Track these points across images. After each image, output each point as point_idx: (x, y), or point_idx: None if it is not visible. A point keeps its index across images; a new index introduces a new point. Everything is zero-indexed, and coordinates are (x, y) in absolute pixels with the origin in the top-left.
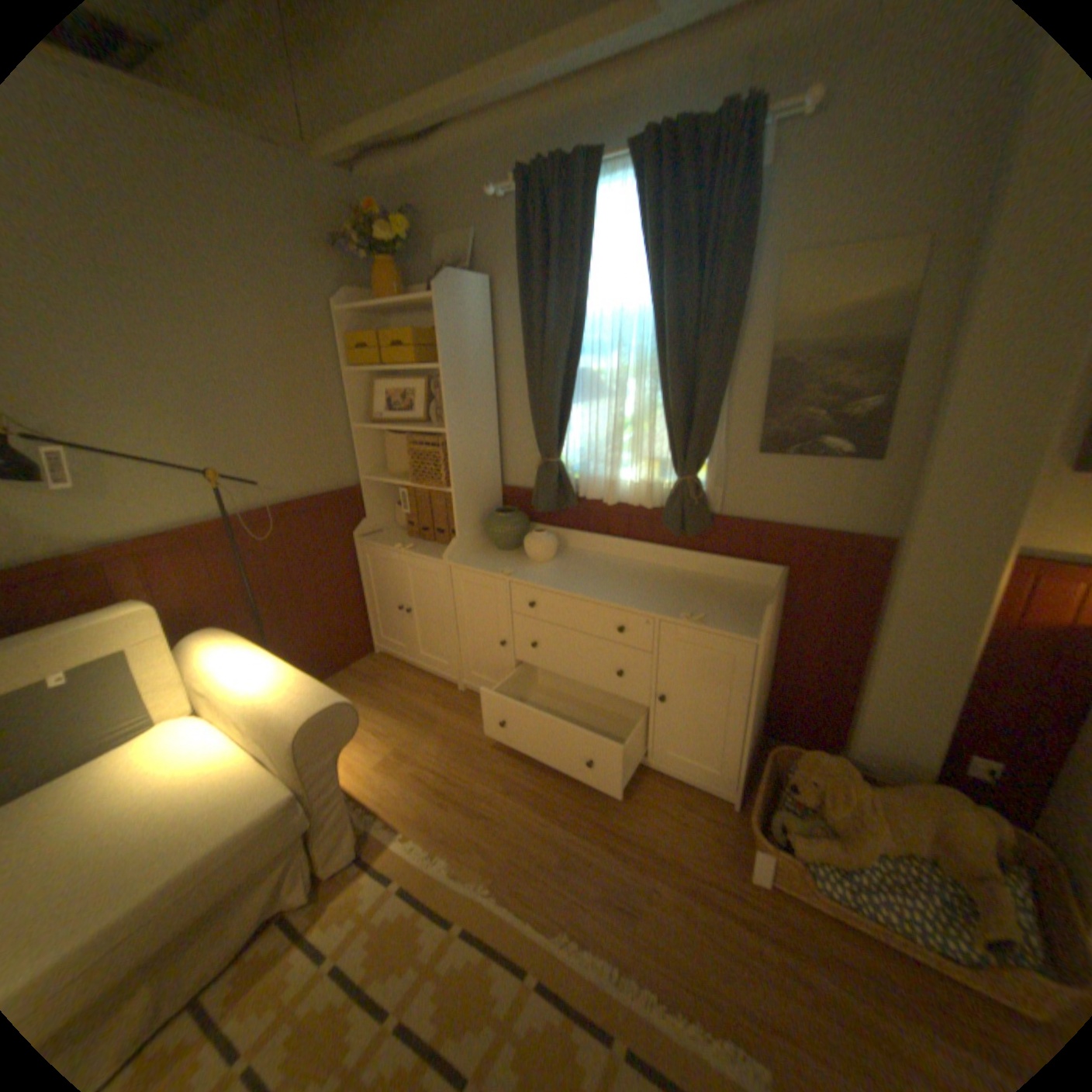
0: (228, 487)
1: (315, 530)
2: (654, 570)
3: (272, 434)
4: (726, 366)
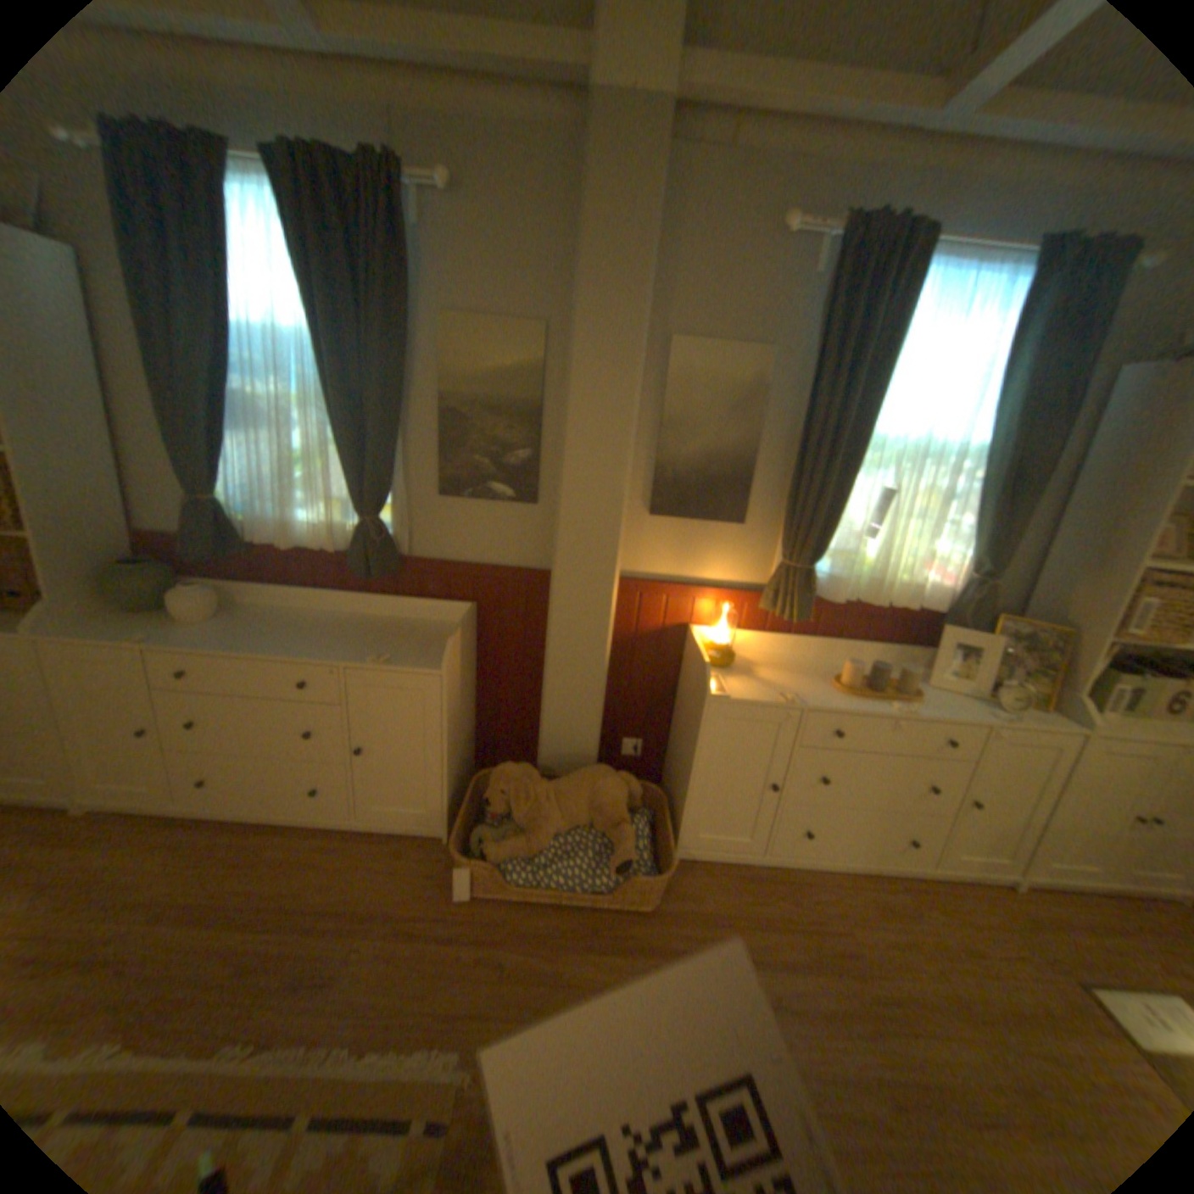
0: None
1: None
2: (345, 620)
3: None
4: (394, 410)
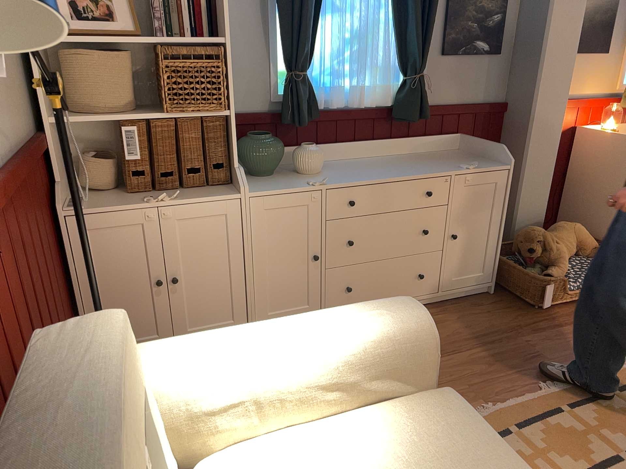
0: None
1: (36, 204)
2: (388, 158)
3: None
4: None
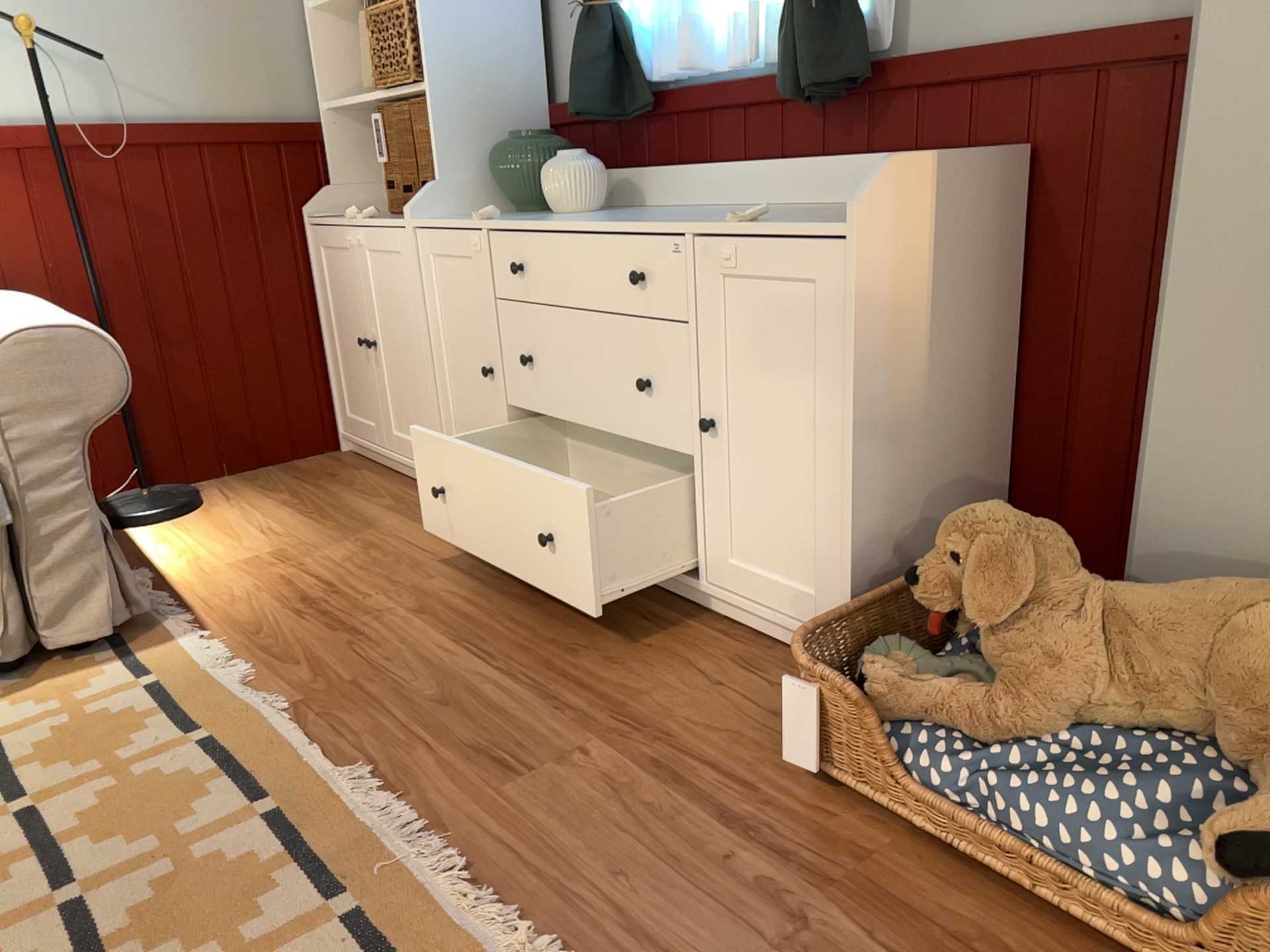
0: (78, 81)
1: (232, 191)
2: (769, 208)
3: (160, 3)
4: None
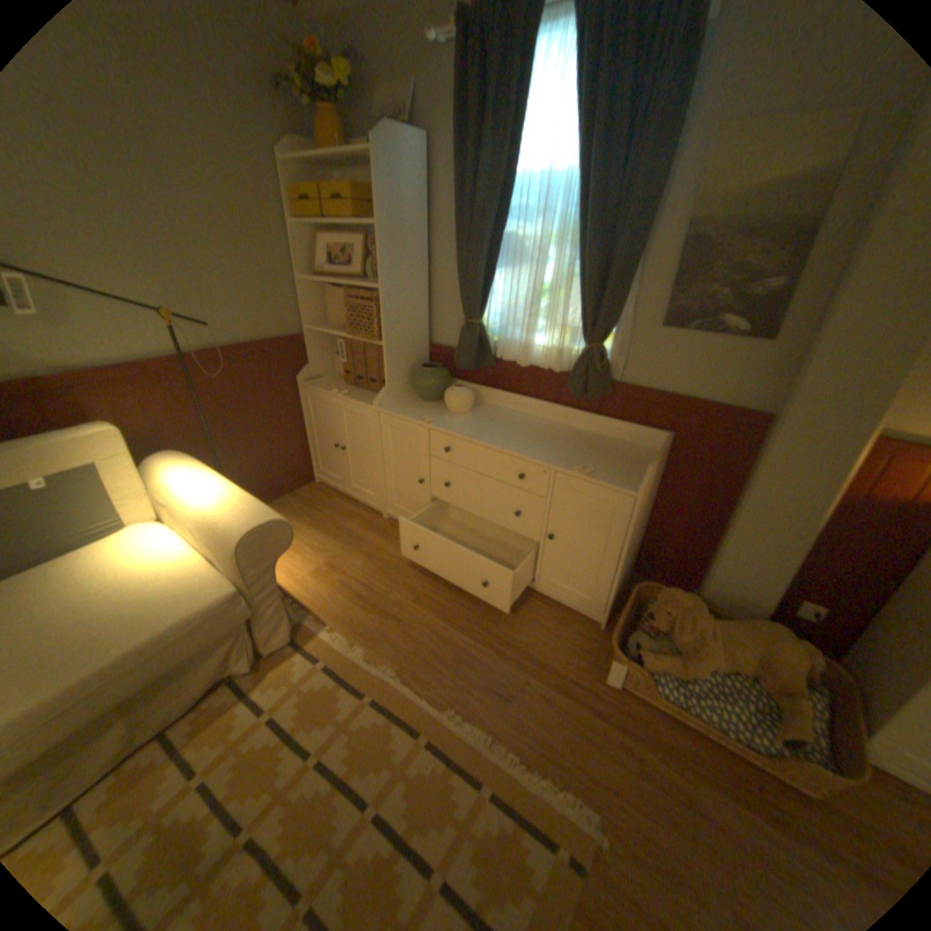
0: (182, 326)
1: (262, 372)
2: (556, 428)
3: (221, 279)
4: (642, 239)
